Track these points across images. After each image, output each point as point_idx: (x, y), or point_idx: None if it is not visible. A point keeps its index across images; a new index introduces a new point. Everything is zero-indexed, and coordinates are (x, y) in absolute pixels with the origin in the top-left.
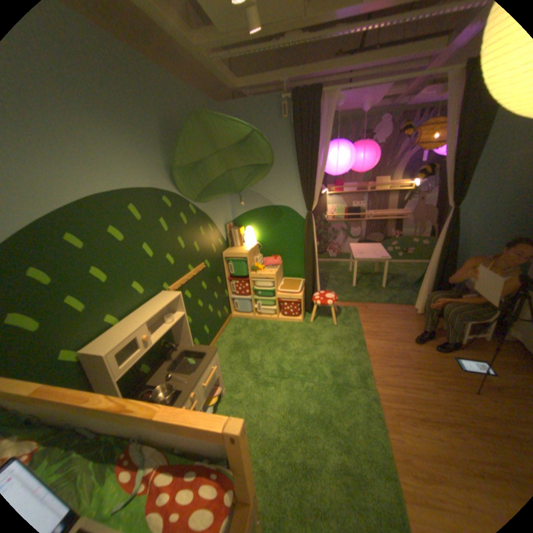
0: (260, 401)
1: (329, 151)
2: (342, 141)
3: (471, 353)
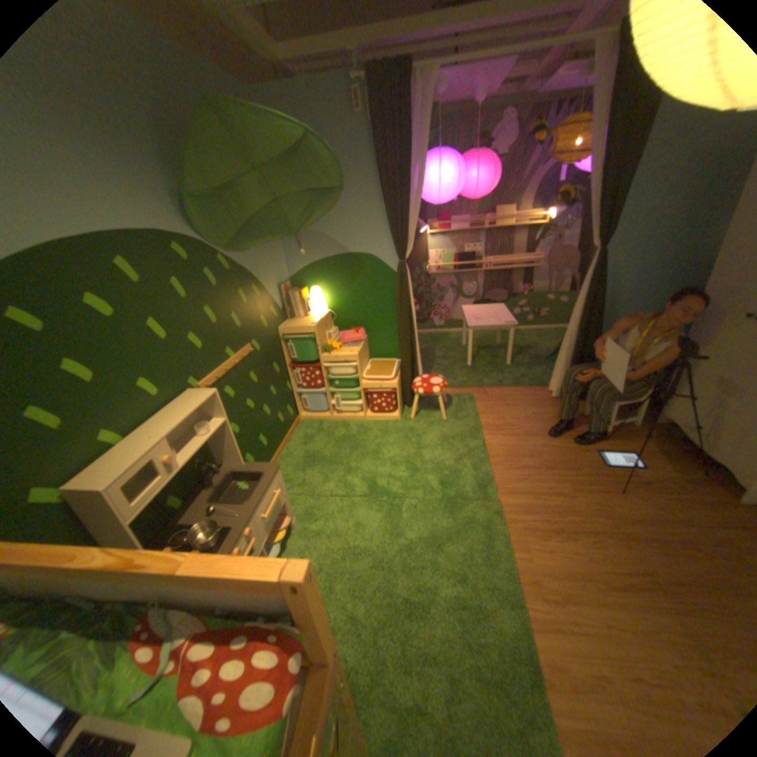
0: (345, 529)
1: (427, 167)
2: (445, 150)
3: (617, 443)
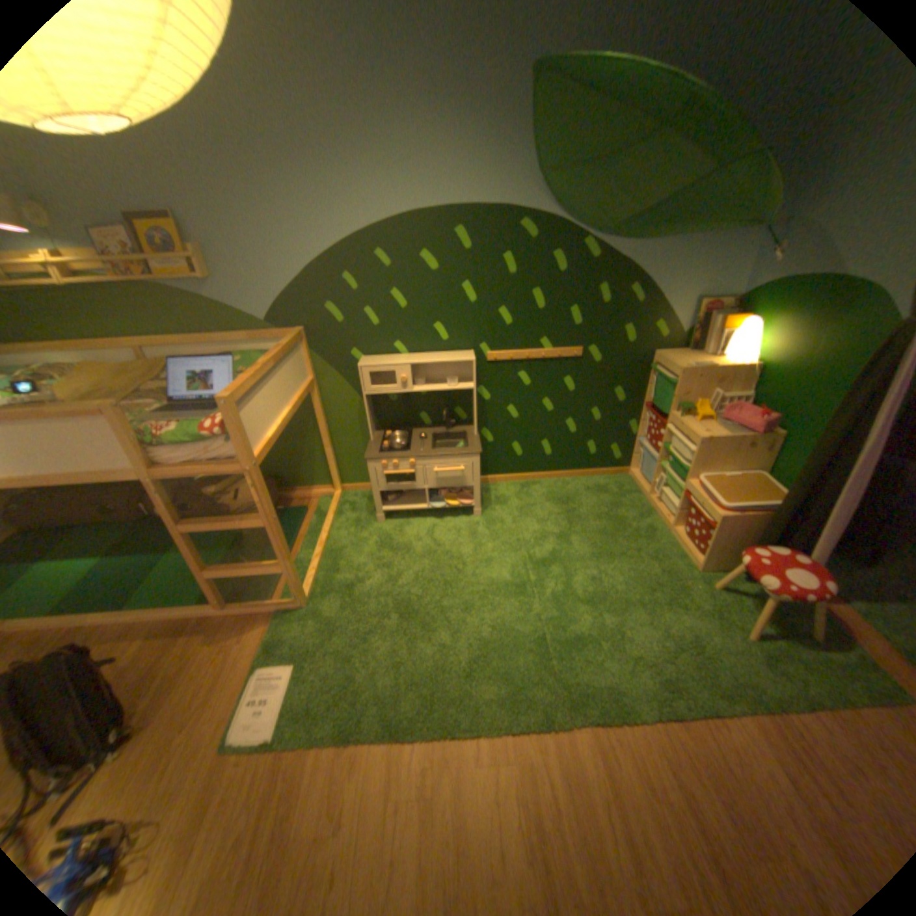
0: (482, 554)
1: None
2: None
3: None
